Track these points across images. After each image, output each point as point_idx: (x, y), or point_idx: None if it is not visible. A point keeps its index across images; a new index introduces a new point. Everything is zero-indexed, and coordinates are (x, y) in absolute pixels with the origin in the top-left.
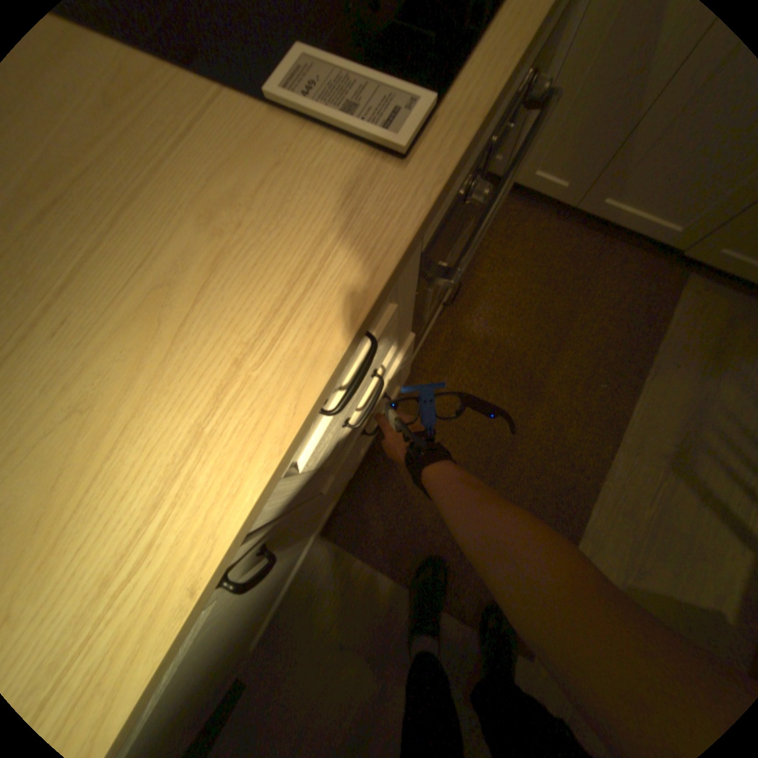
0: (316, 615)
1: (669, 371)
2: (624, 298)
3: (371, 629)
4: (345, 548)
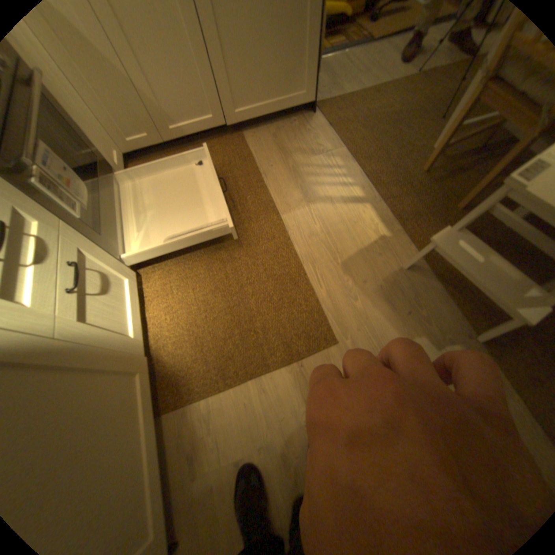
0: (202, 467)
1: (268, 171)
2: (223, 162)
3: (242, 431)
4: (185, 404)
